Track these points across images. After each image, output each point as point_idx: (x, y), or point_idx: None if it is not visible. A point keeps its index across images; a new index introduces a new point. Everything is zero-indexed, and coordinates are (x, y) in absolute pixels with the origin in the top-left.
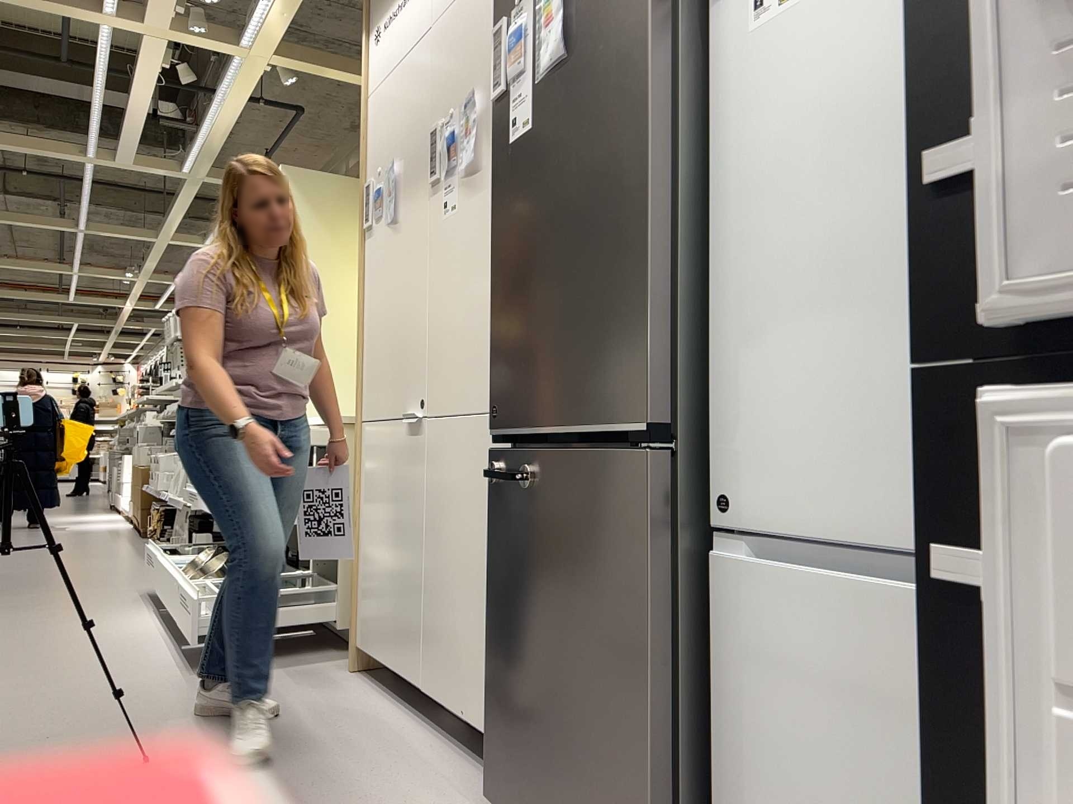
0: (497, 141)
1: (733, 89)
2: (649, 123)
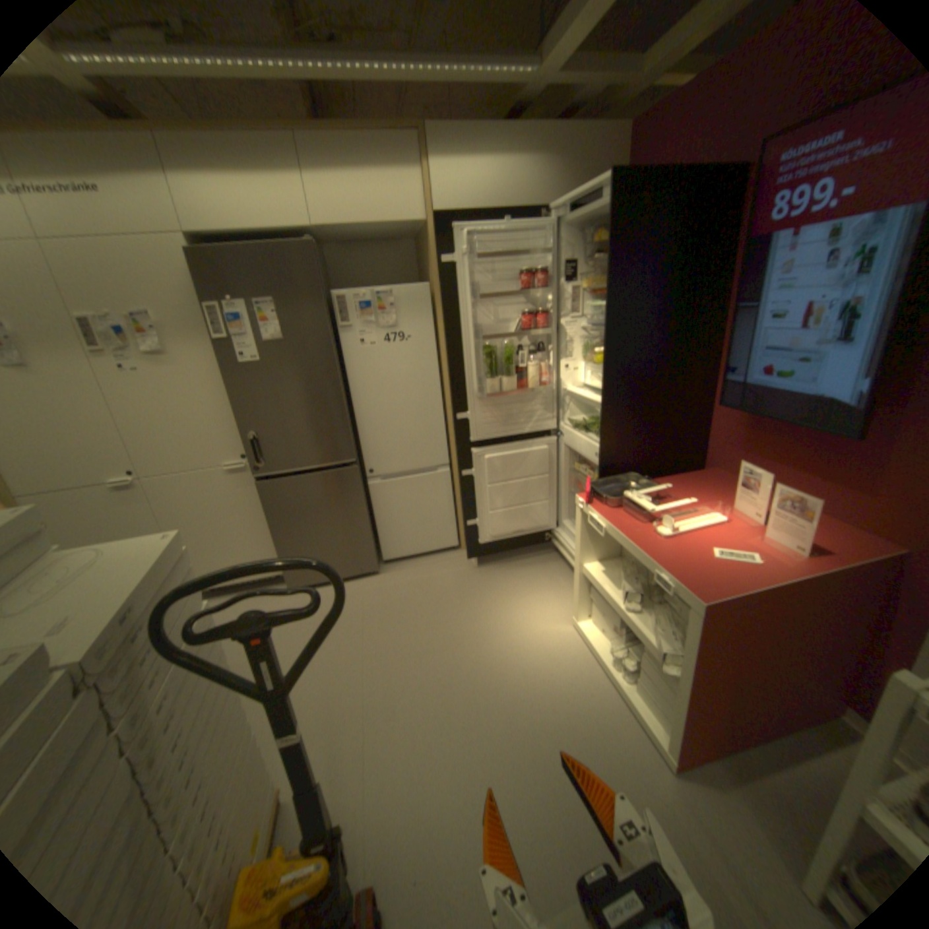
0: (223, 358)
1: (354, 363)
2: (338, 375)
